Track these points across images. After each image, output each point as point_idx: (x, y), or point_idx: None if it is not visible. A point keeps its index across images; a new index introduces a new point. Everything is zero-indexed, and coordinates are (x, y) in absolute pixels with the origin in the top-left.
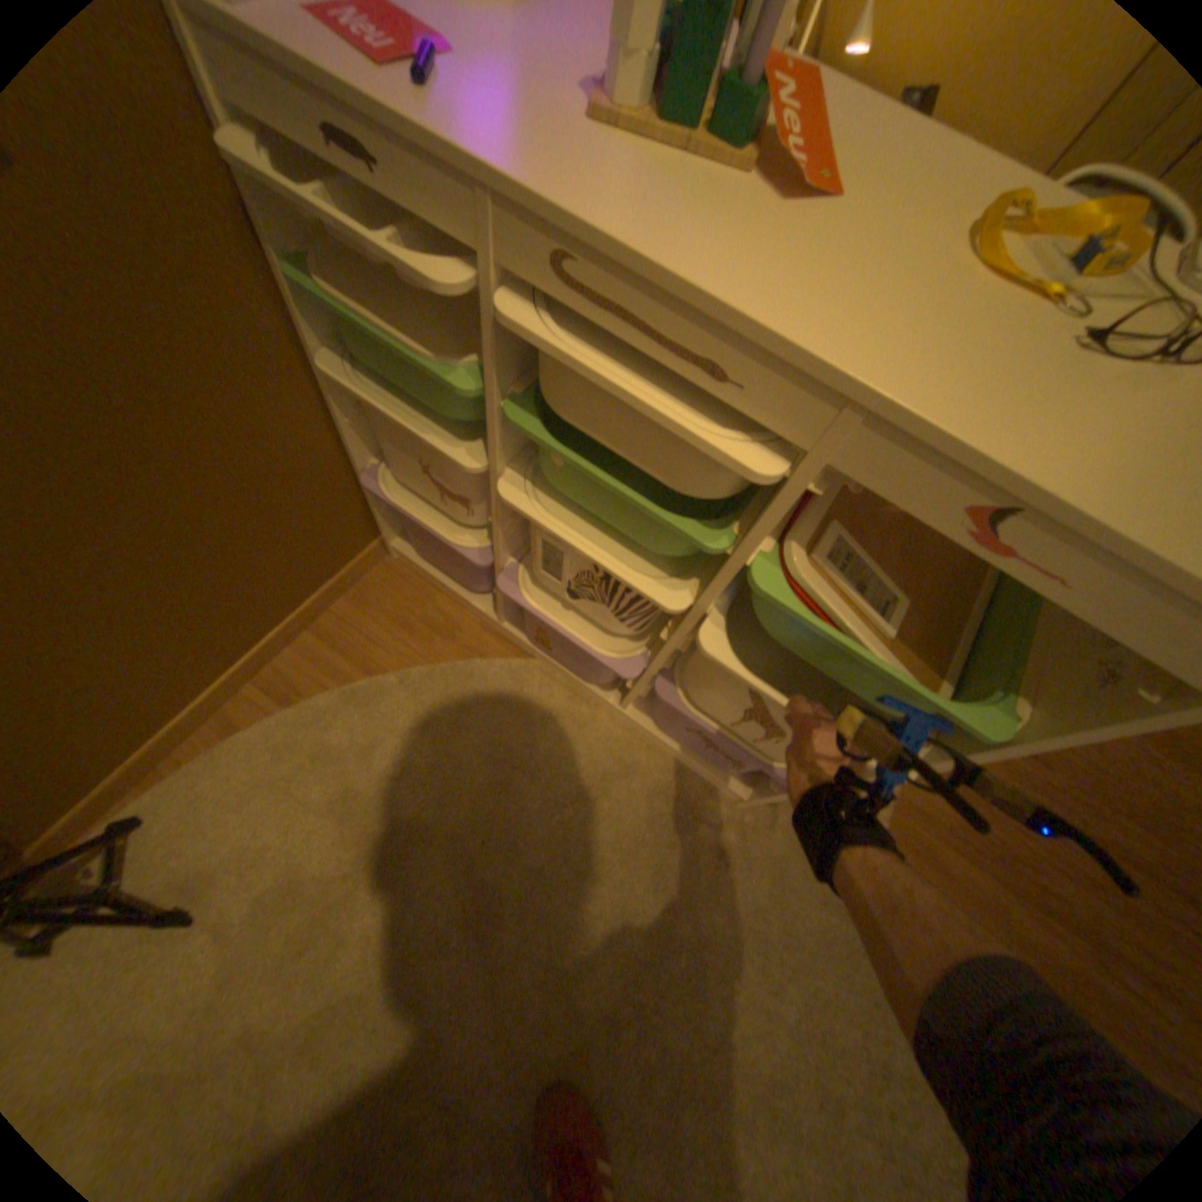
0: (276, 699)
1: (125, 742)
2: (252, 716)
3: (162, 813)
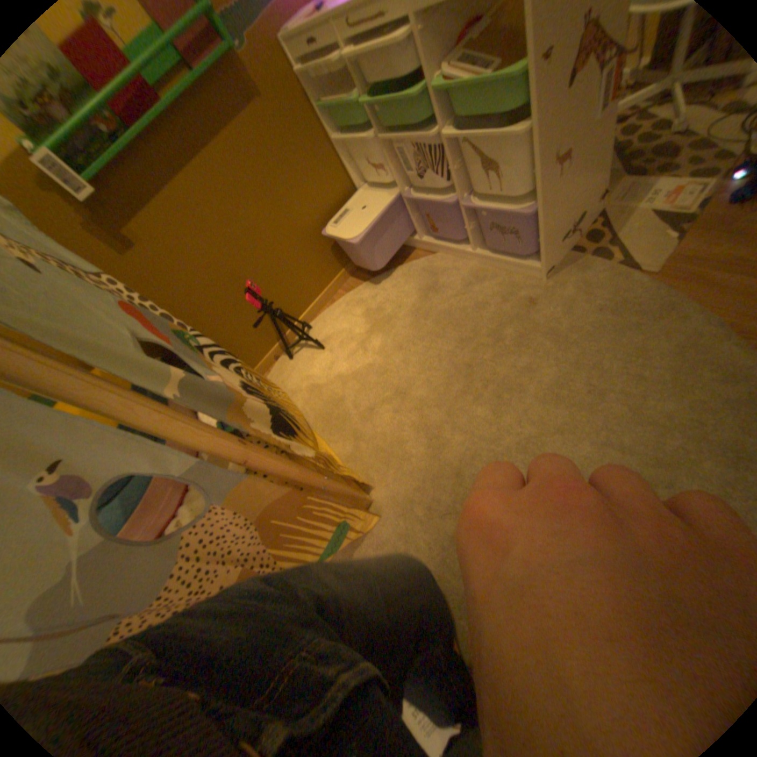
0: (346, 291)
1: (305, 299)
2: (339, 297)
3: (316, 325)
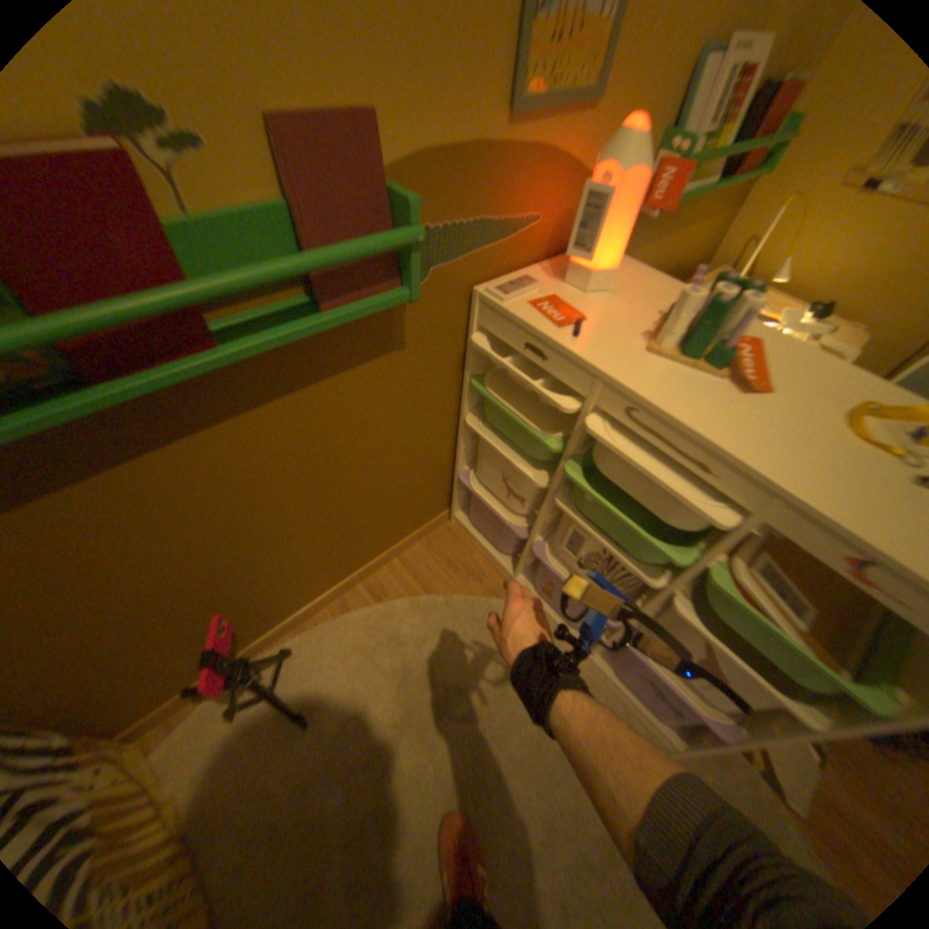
0: (373, 596)
1: (301, 601)
2: (358, 603)
3: (303, 651)
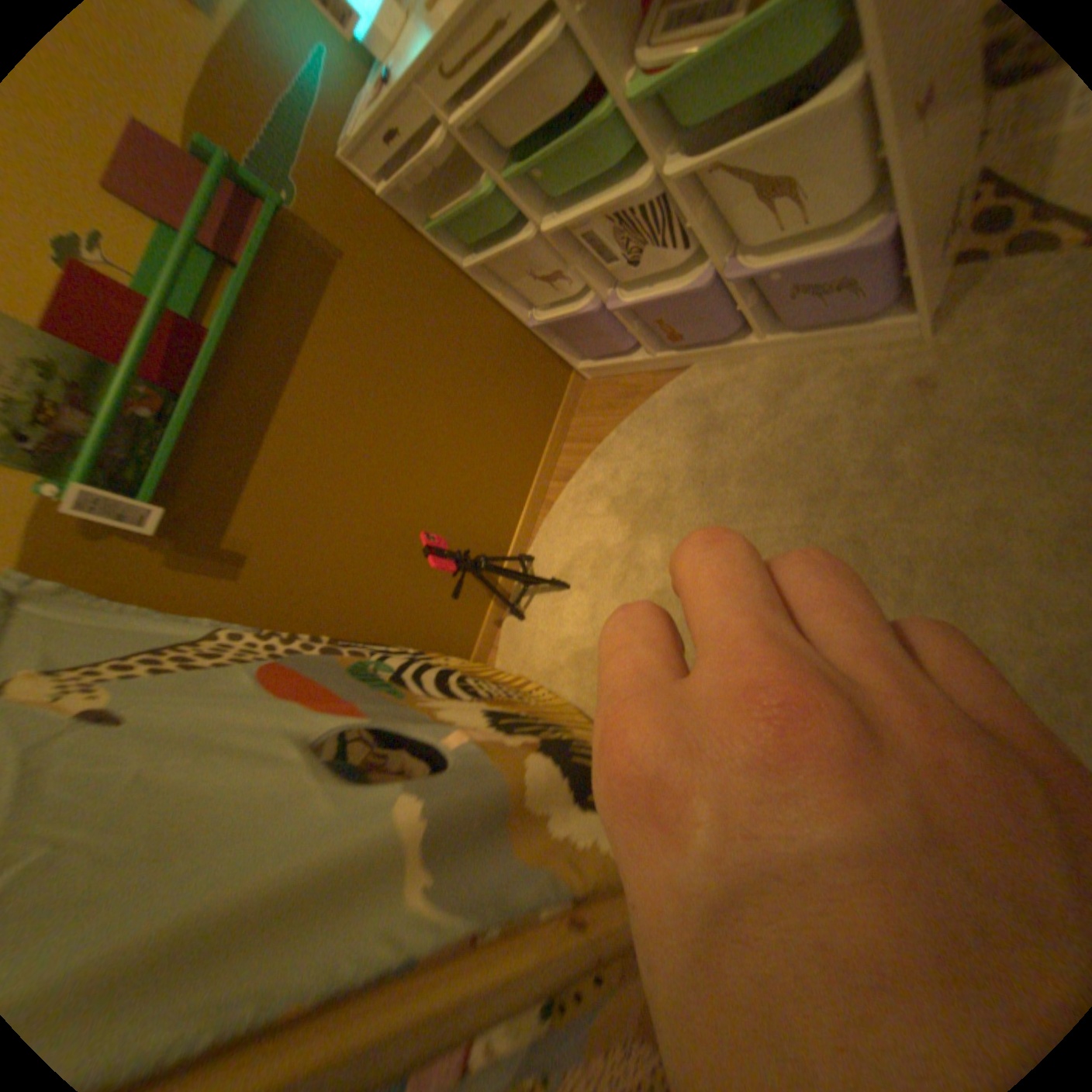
0: (565, 482)
1: (508, 520)
2: (558, 495)
3: (540, 552)
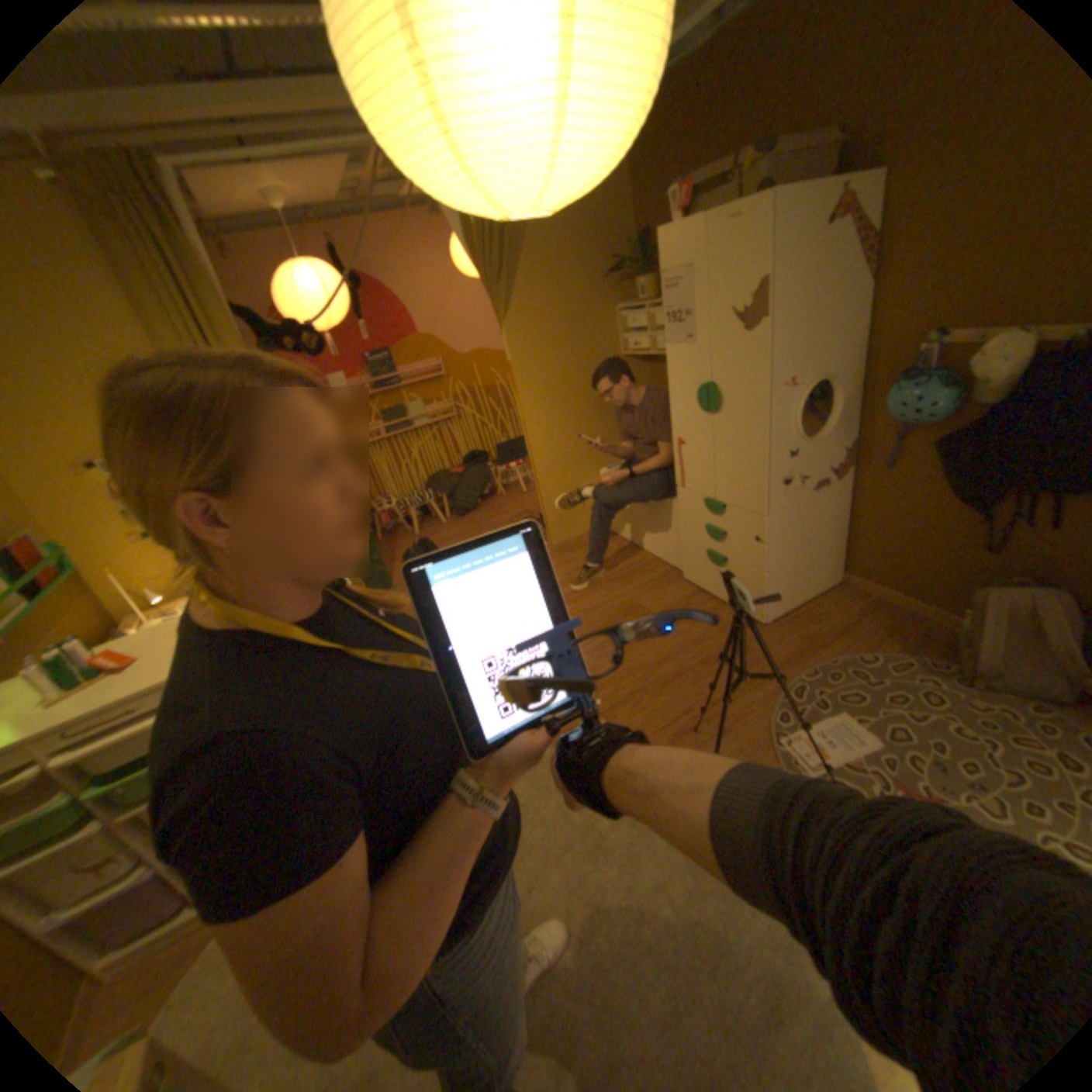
0: None
1: None
2: None
3: None
